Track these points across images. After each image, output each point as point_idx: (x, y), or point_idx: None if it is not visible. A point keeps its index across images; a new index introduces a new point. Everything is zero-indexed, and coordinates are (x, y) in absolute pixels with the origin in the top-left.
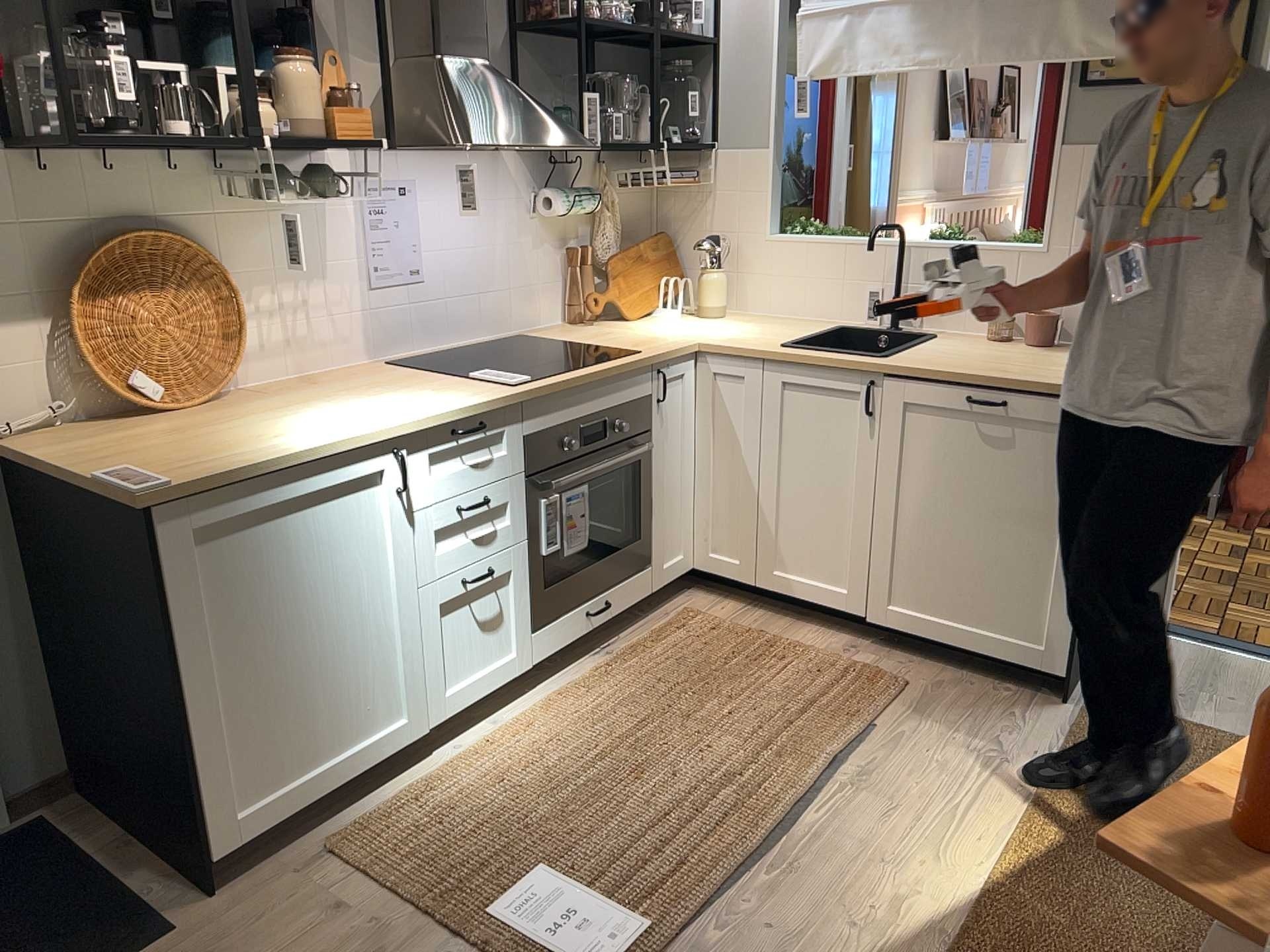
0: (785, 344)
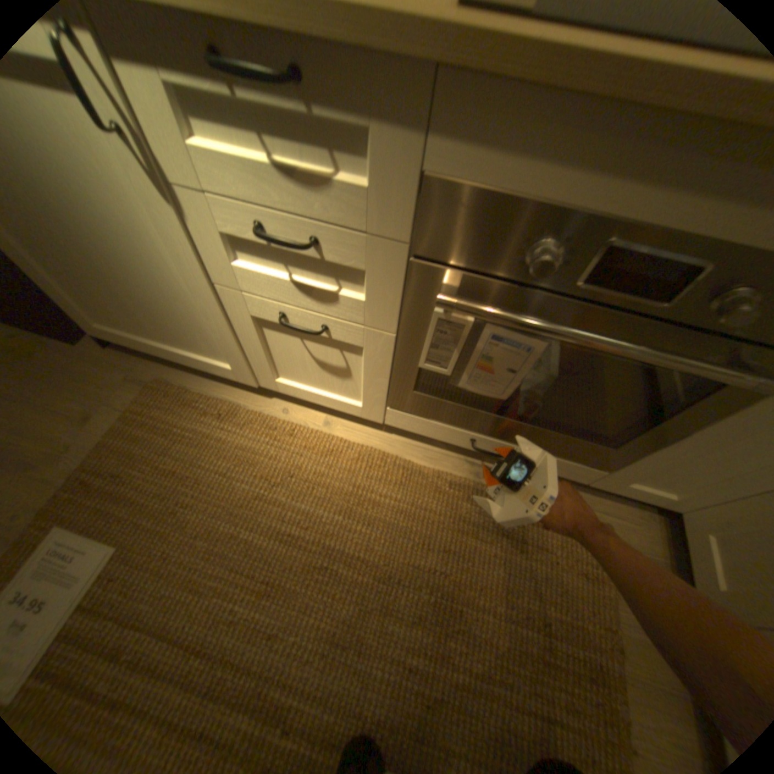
0: None
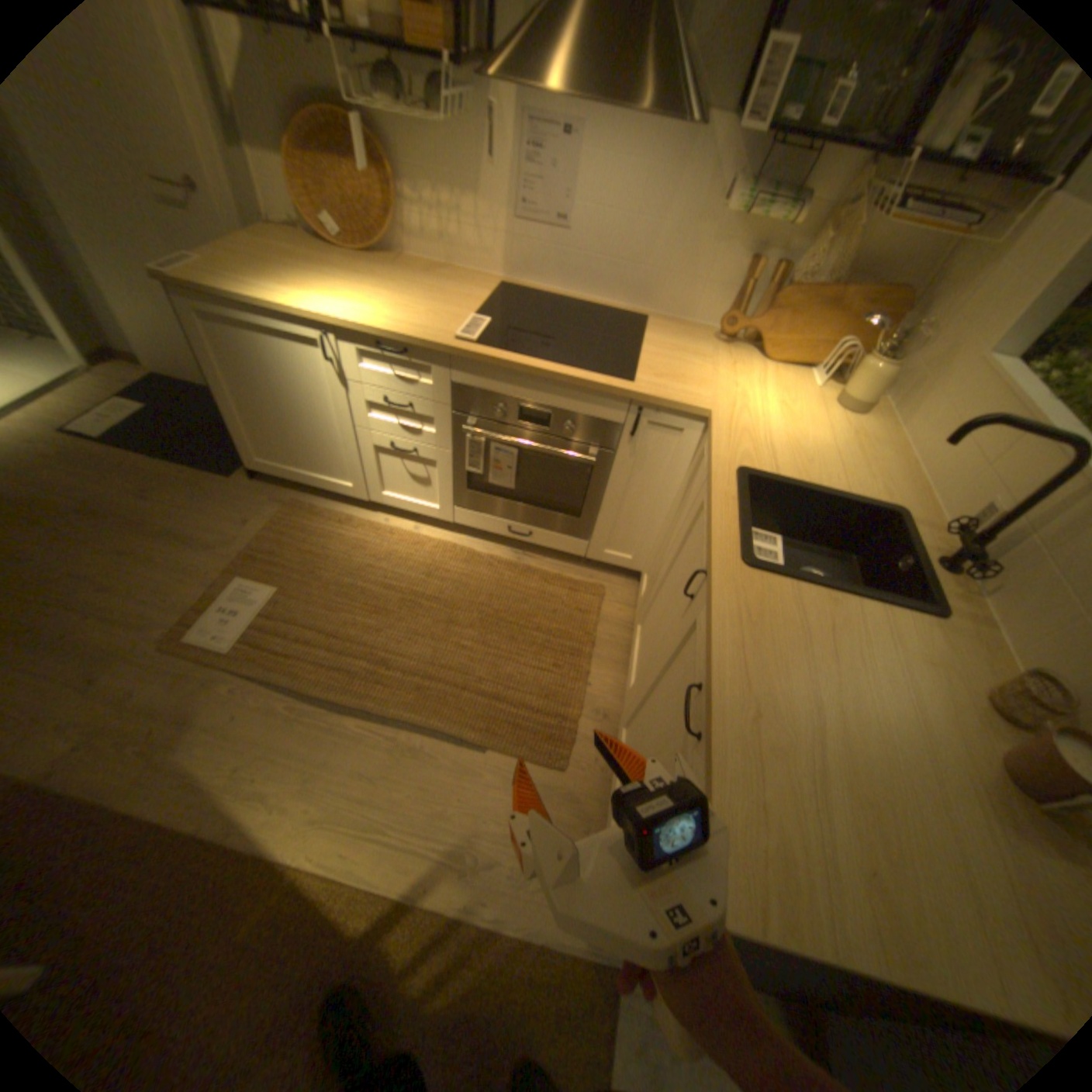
0: (742, 472)
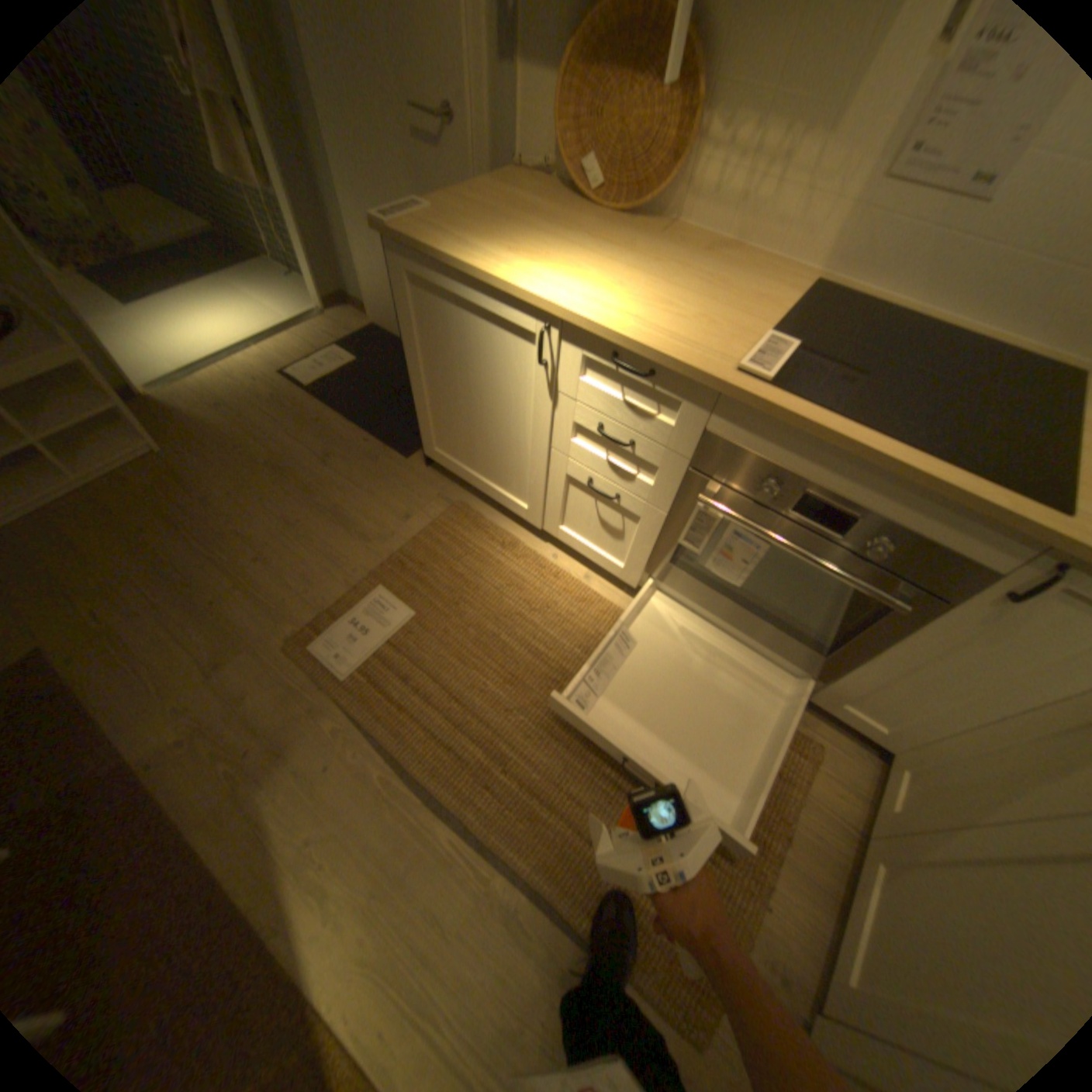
0: None
